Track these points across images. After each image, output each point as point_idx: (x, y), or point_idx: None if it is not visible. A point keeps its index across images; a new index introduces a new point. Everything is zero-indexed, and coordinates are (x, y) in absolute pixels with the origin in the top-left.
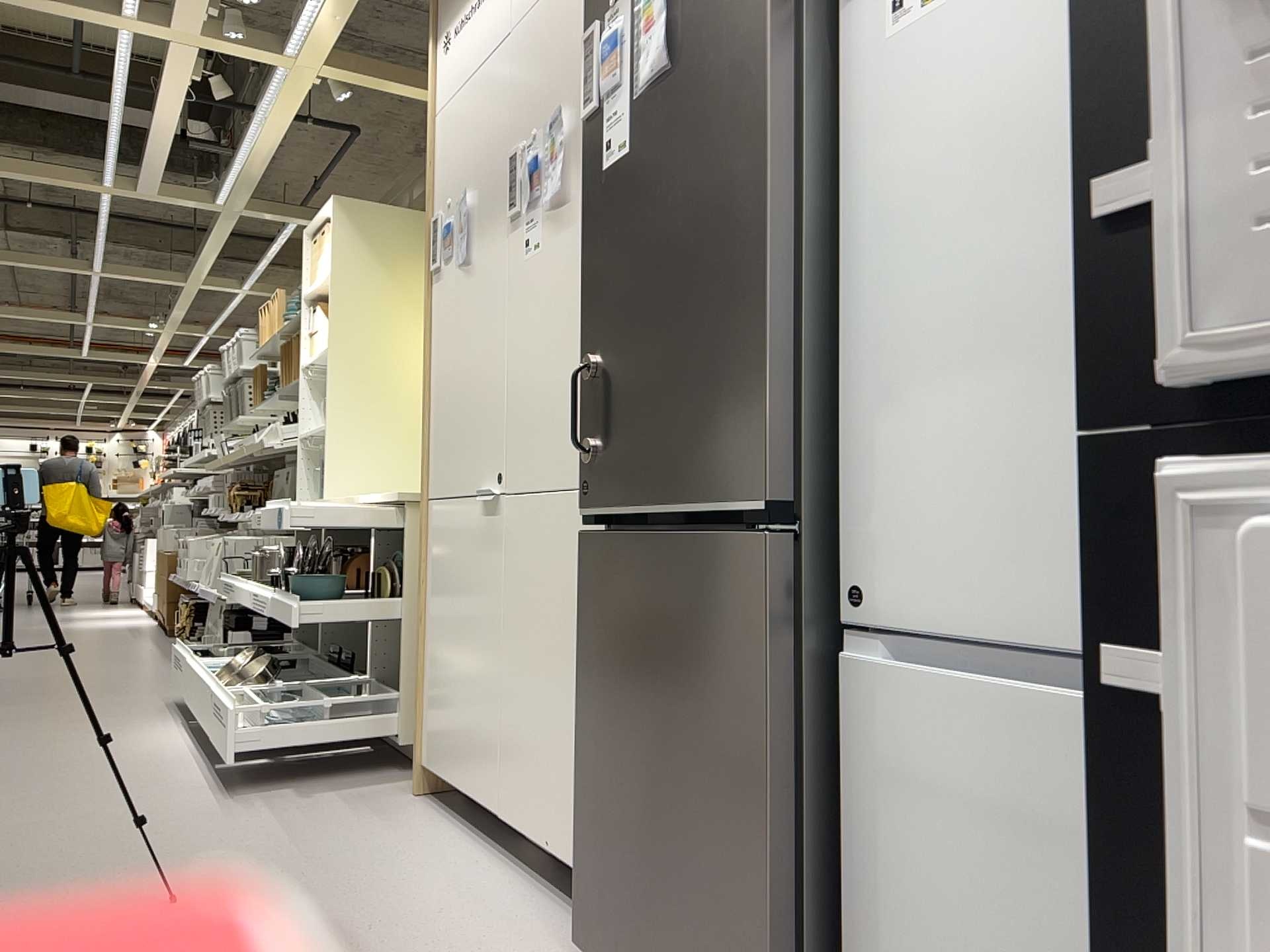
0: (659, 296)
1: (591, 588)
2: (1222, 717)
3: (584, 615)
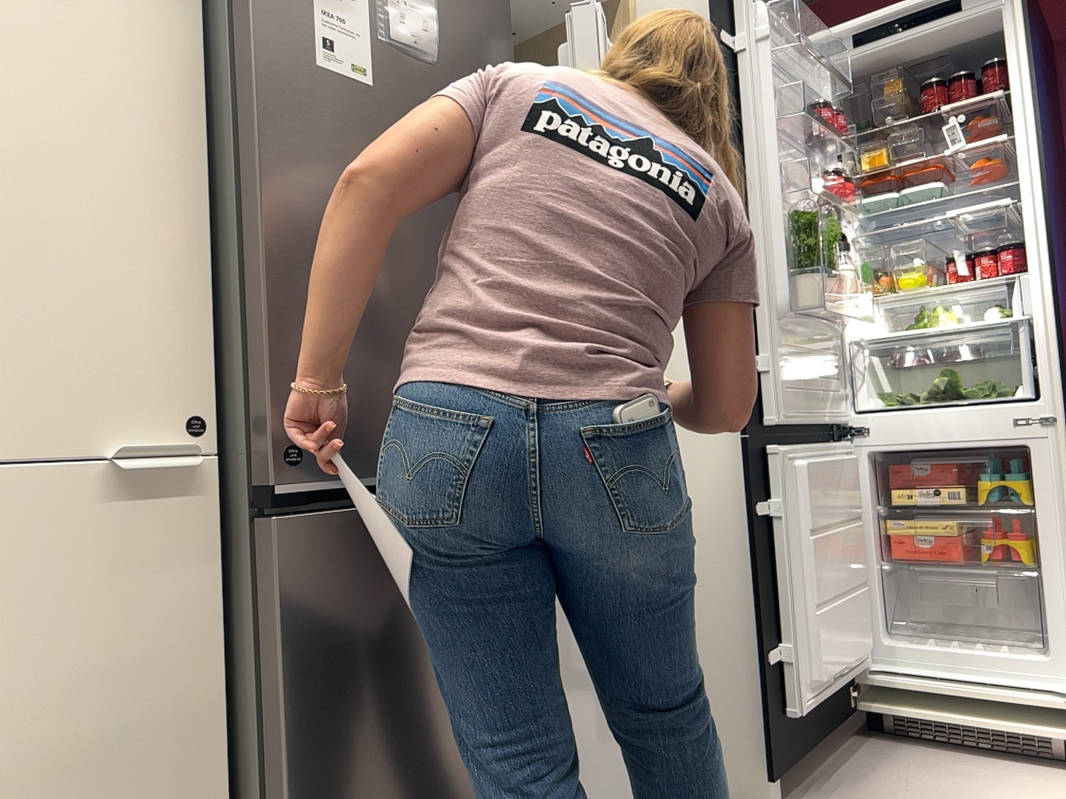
0: (427, 266)
1: (313, 585)
2: (787, 508)
3: (294, 627)
